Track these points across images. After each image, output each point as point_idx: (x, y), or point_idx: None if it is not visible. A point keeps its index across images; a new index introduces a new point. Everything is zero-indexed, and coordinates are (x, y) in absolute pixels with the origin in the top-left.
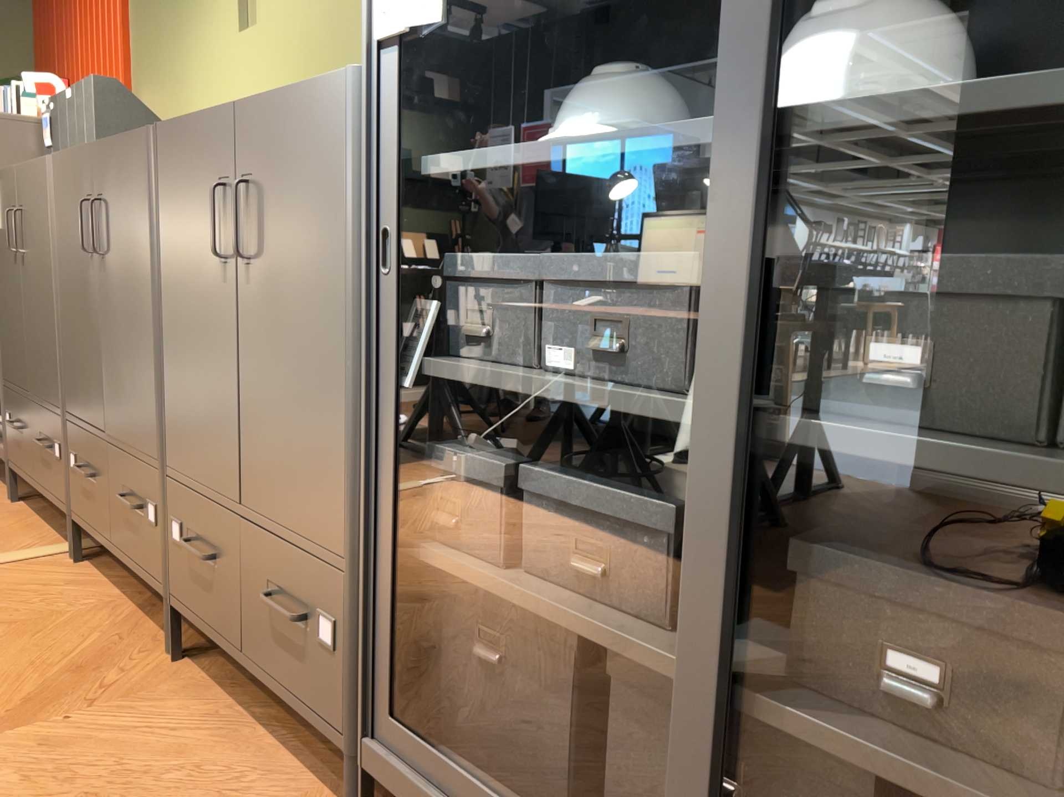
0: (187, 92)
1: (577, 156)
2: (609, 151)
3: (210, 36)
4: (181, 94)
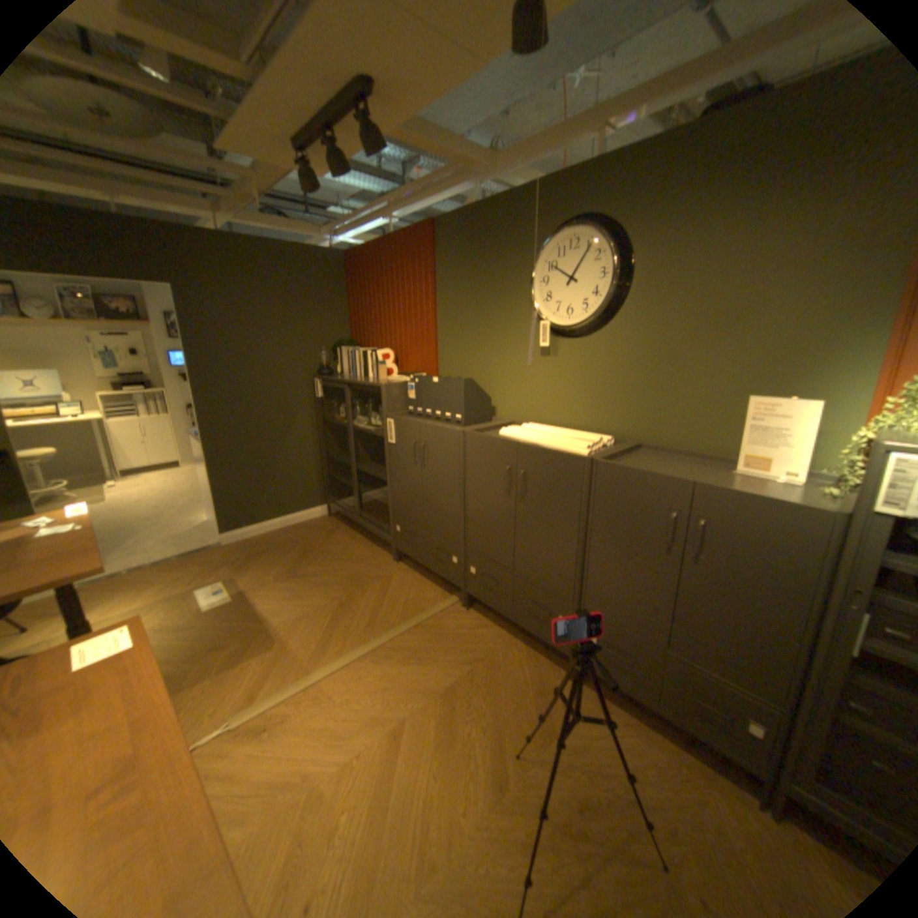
0: (489, 373)
1: None
2: None
3: (513, 351)
4: (484, 372)
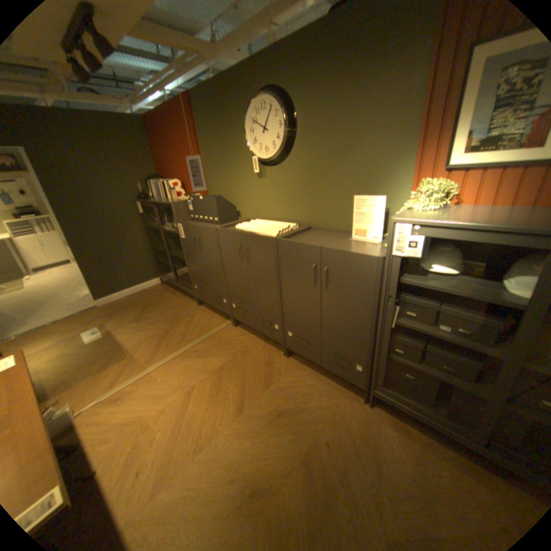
0: (233, 190)
1: (462, 296)
2: (474, 299)
3: (243, 176)
4: (230, 190)
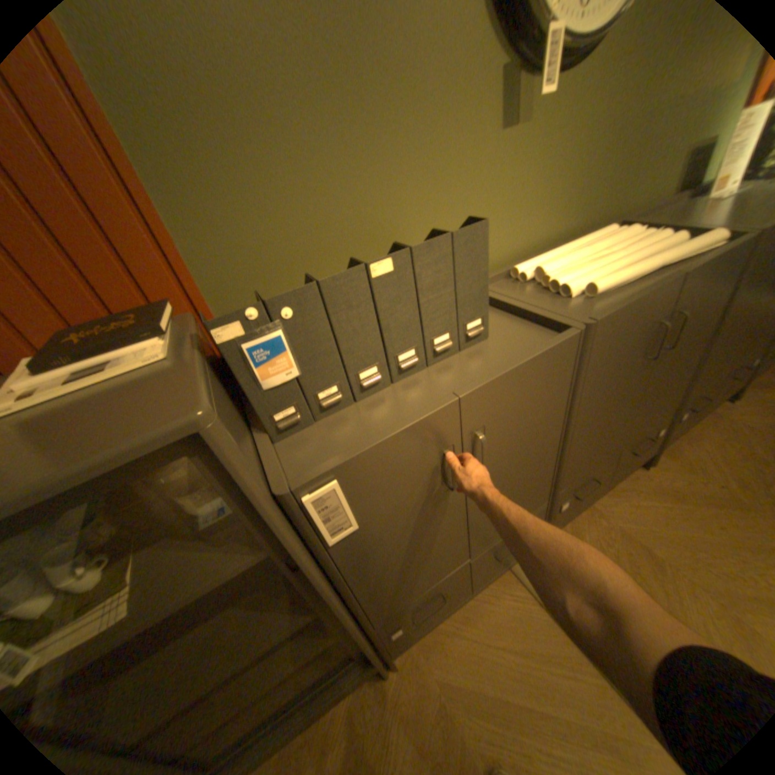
0: (387, 209)
1: None
2: None
3: (443, 129)
4: (370, 214)
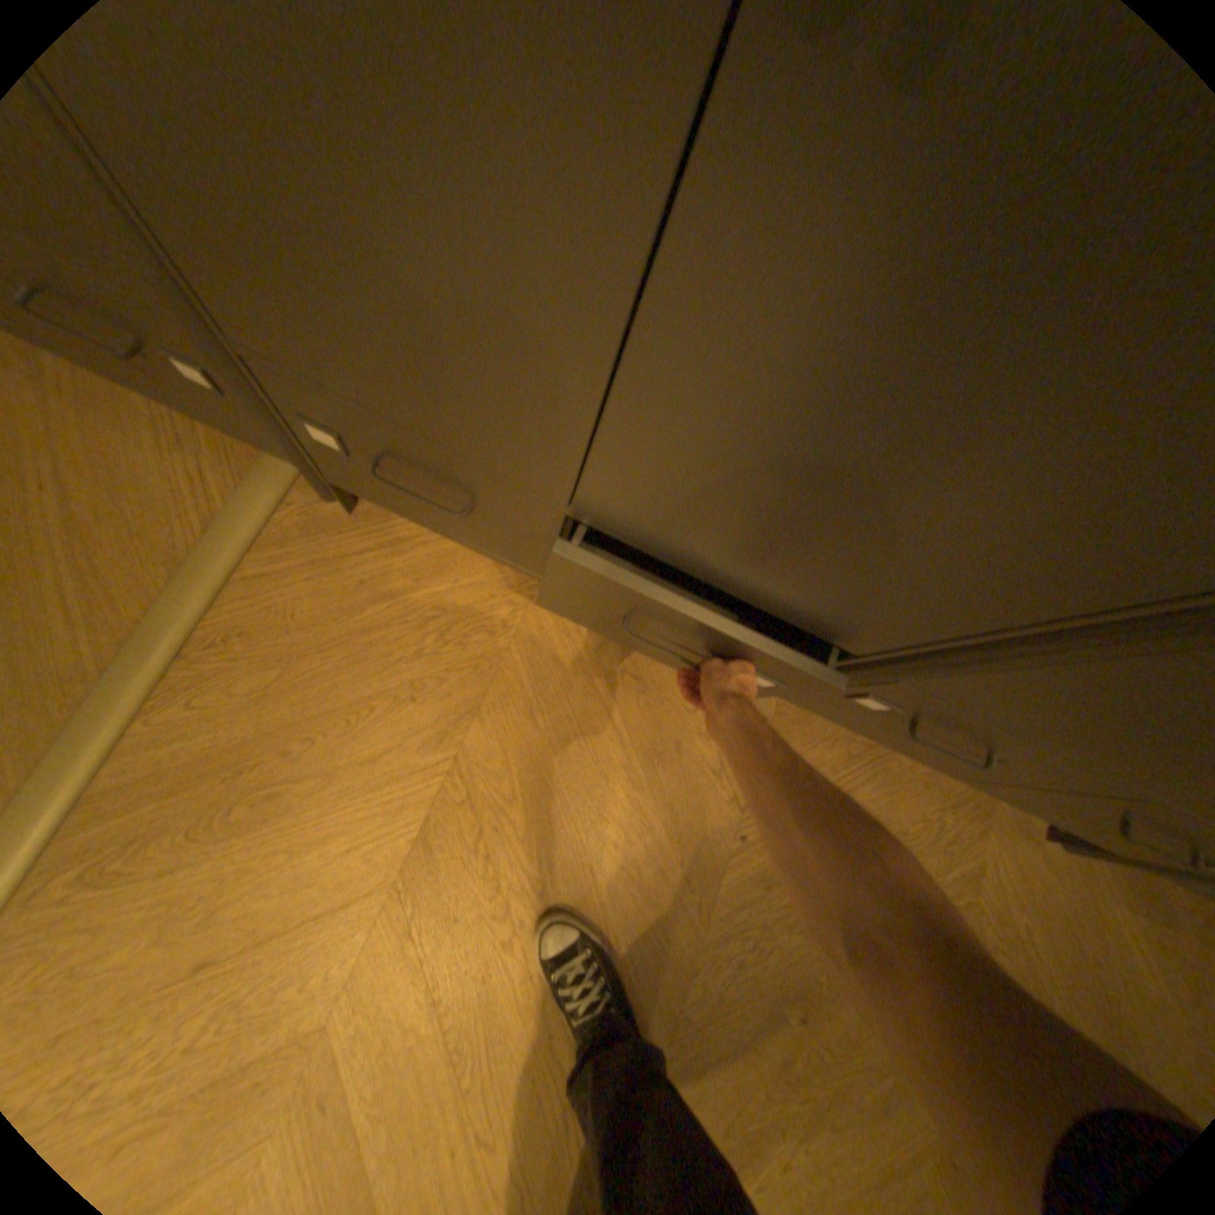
0: None
1: None
2: None
3: None
4: None
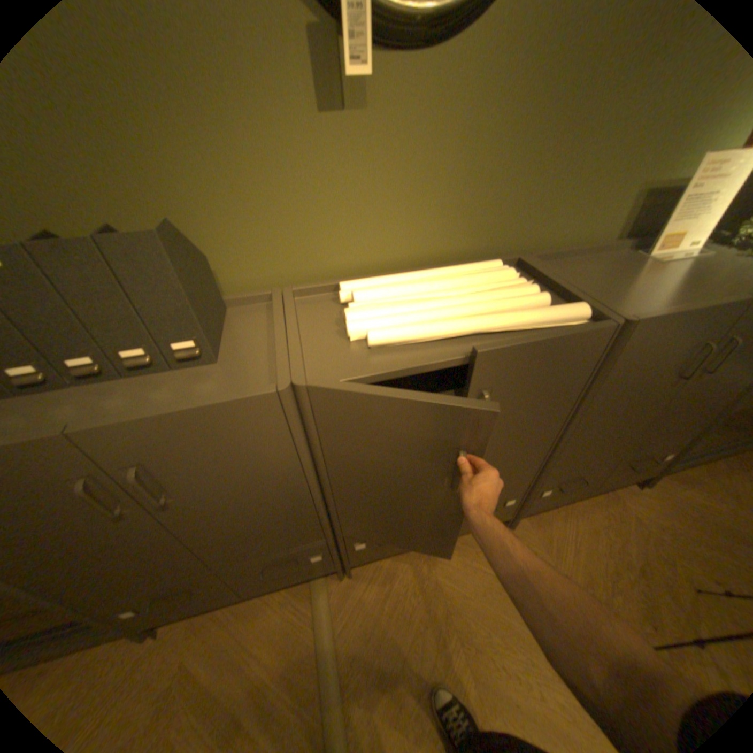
0: (147, 181)
1: None
2: None
3: (218, 95)
4: (122, 183)
